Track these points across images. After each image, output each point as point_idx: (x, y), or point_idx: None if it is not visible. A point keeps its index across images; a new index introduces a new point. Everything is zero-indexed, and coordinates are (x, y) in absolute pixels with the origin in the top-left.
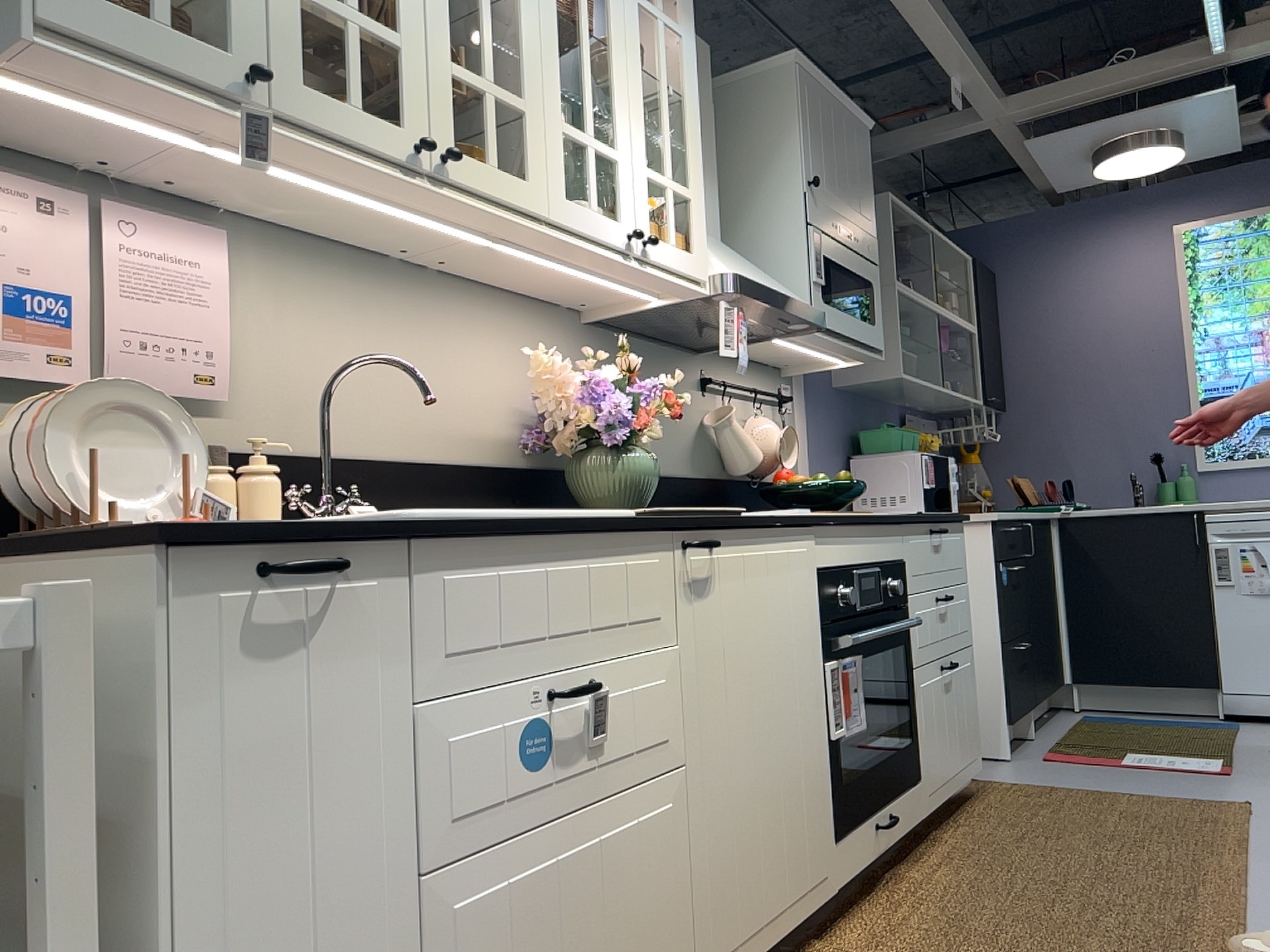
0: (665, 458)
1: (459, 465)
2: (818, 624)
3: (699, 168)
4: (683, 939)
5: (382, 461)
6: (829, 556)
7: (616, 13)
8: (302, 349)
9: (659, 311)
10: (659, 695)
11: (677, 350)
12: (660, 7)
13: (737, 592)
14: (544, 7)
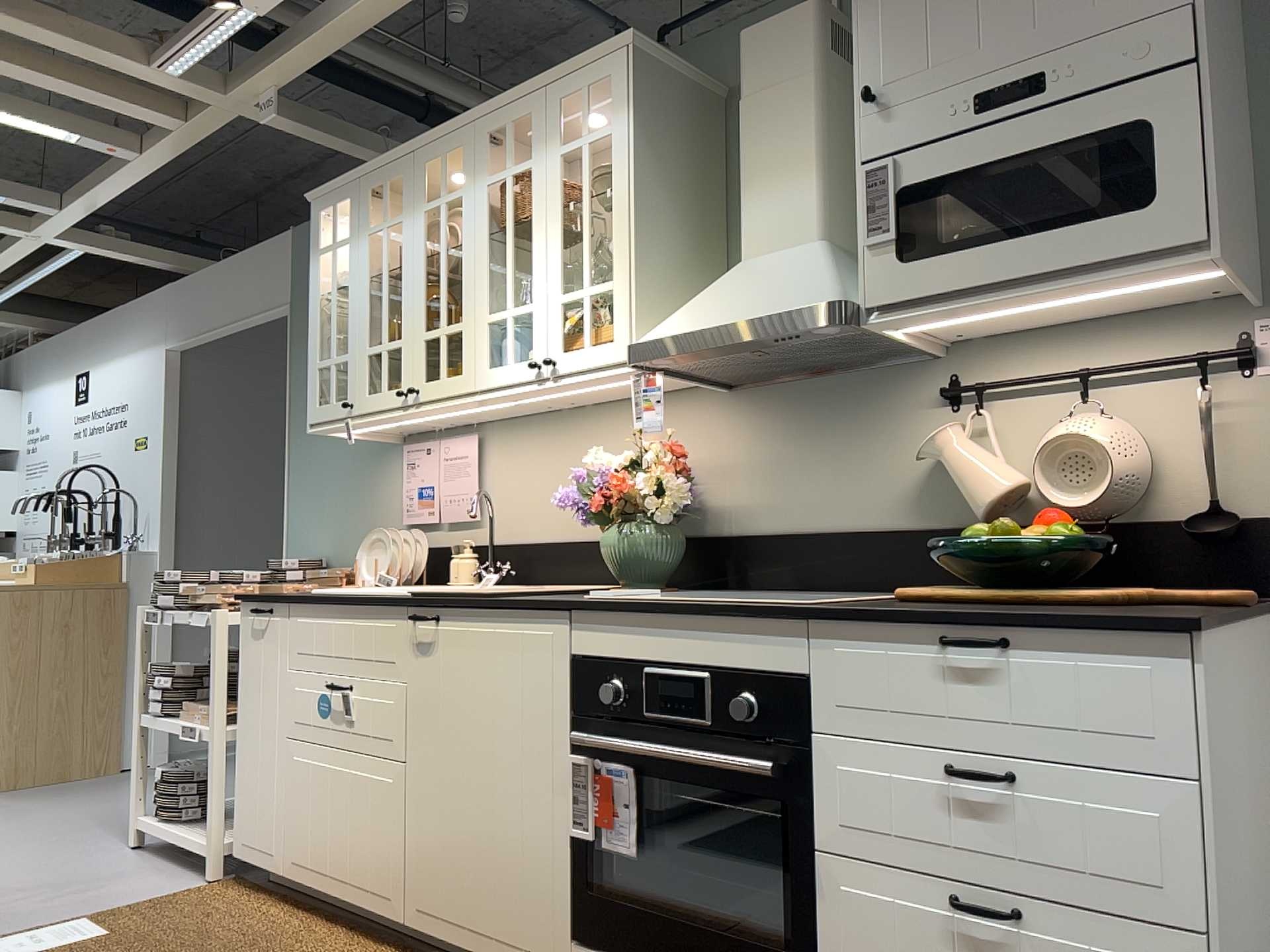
0: (850, 510)
1: (597, 541)
2: (573, 714)
3: (622, 250)
4: (395, 870)
5: (549, 543)
6: (593, 645)
7: (536, 188)
8: (514, 482)
9: (708, 373)
10: (388, 709)
11: (884, 367)
12: (583, 133)
13: (456, 657)
14: (477, 244)
